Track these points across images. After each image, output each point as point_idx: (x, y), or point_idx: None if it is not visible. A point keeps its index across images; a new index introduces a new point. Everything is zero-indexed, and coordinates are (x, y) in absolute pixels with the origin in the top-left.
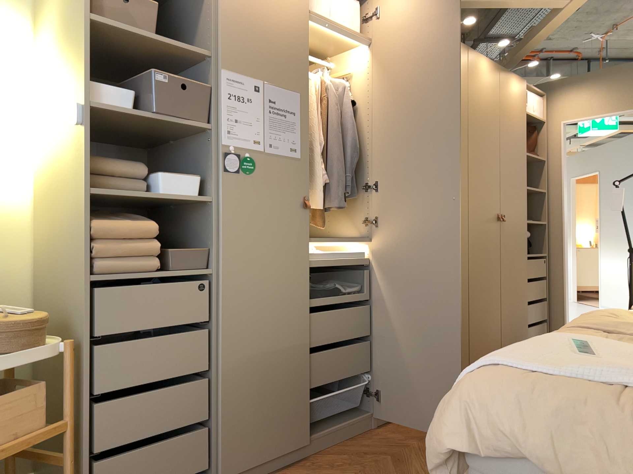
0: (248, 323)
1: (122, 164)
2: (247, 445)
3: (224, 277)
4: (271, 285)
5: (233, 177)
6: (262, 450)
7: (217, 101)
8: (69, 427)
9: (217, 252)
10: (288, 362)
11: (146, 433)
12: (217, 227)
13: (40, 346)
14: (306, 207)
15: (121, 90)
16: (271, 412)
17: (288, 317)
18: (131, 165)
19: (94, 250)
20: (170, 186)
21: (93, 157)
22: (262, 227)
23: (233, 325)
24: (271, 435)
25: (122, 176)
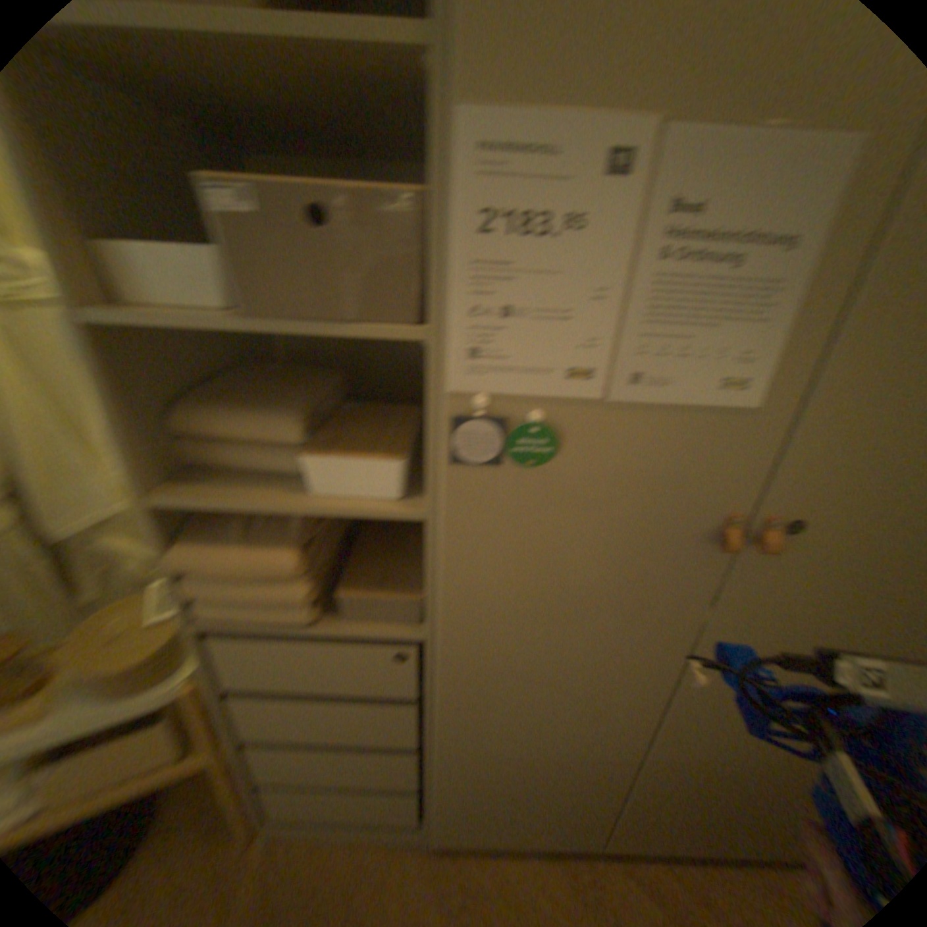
0: (501, 722)
1: (248, 422)
2: (482, 834)
3: (448, 658)
4: (567, 679)
5: (484, 479)
6: (508, 843)
7: (443, 250)
8: (211, 769)
9: (435, 616)
10: (585, 776)
11: (323, 788)
12: (436, 574)
13: (155, 688)
14: (729, 545)
15: (186, 252)
16: (533, 817)
17: (602, 726)
18: (267, 424)
19: (183, 599)
20: (331, 483)
21: (199, 408)
22: (562, 584)
23: (464, 722)
24: (528, 835)
25: (258, 445)
